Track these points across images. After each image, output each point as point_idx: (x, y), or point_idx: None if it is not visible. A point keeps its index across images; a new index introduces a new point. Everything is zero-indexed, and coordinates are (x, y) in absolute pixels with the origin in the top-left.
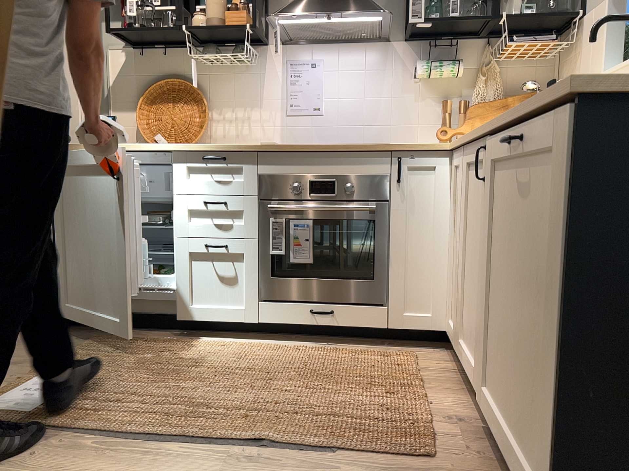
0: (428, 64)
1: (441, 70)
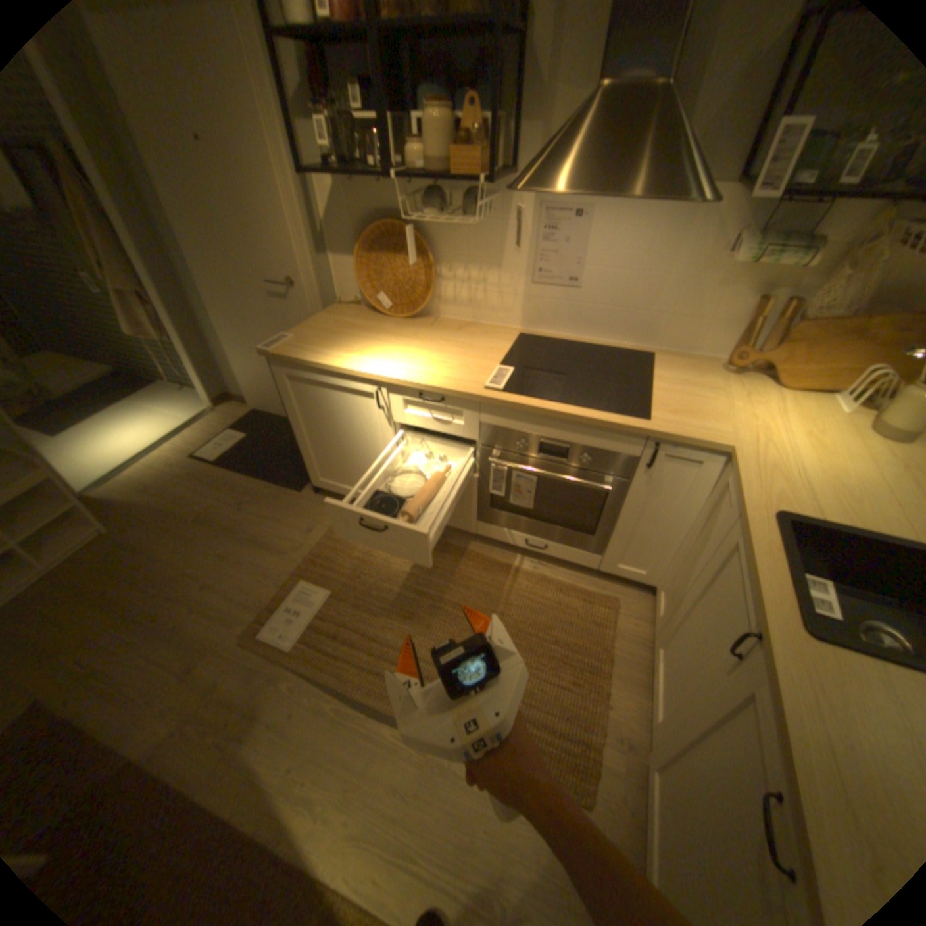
0: (763, 245)
1: (781, 258)
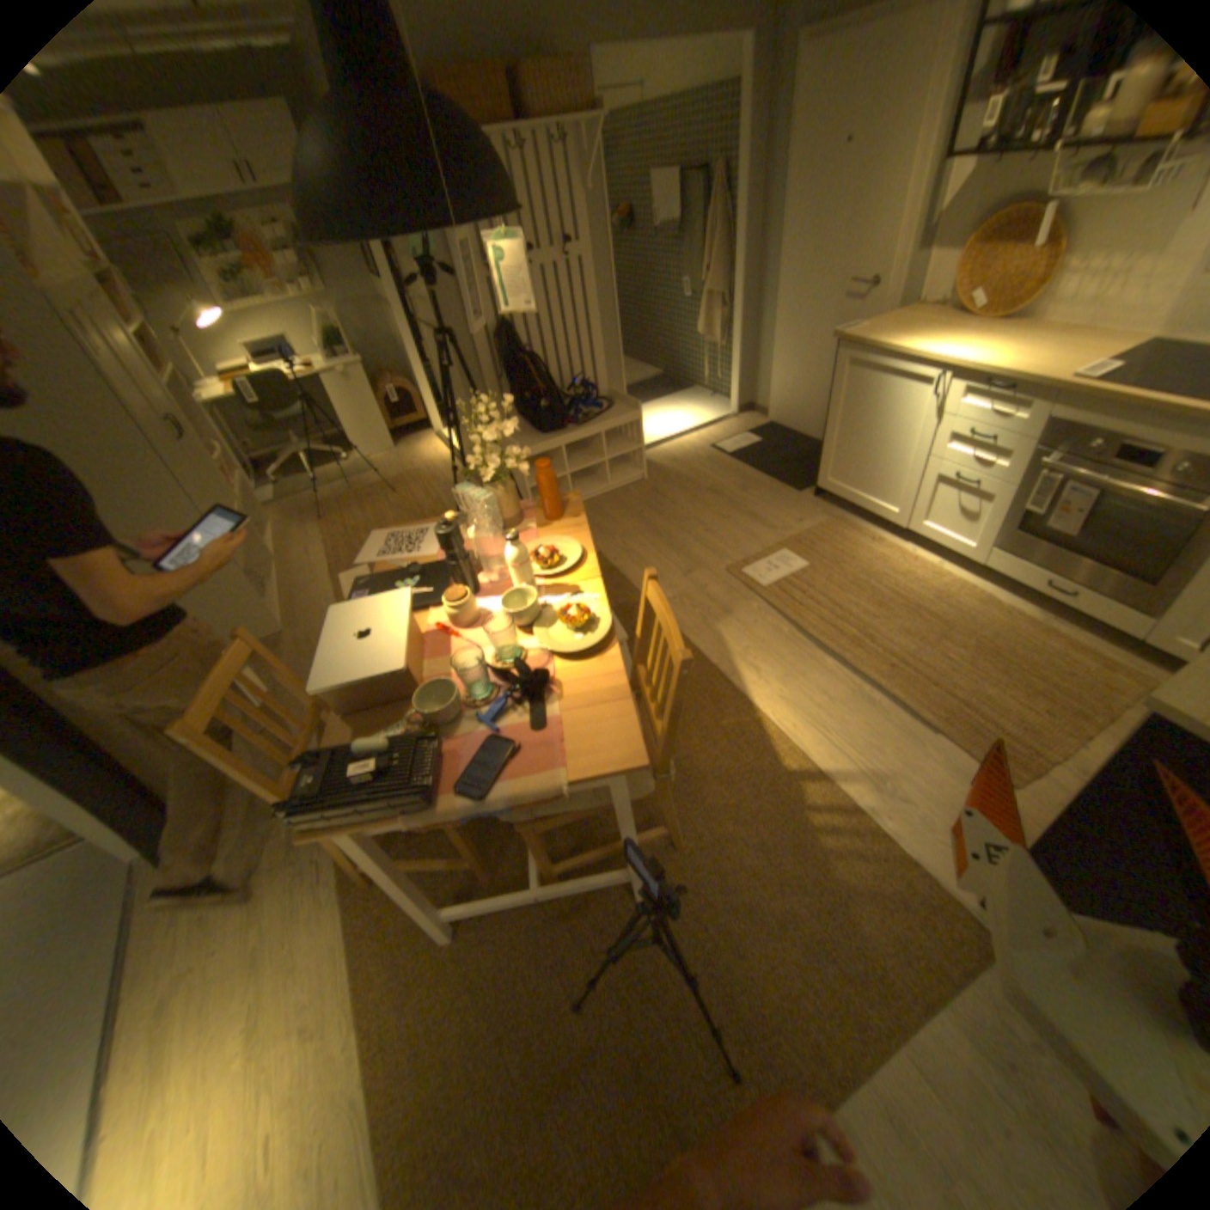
0: None
1: None
